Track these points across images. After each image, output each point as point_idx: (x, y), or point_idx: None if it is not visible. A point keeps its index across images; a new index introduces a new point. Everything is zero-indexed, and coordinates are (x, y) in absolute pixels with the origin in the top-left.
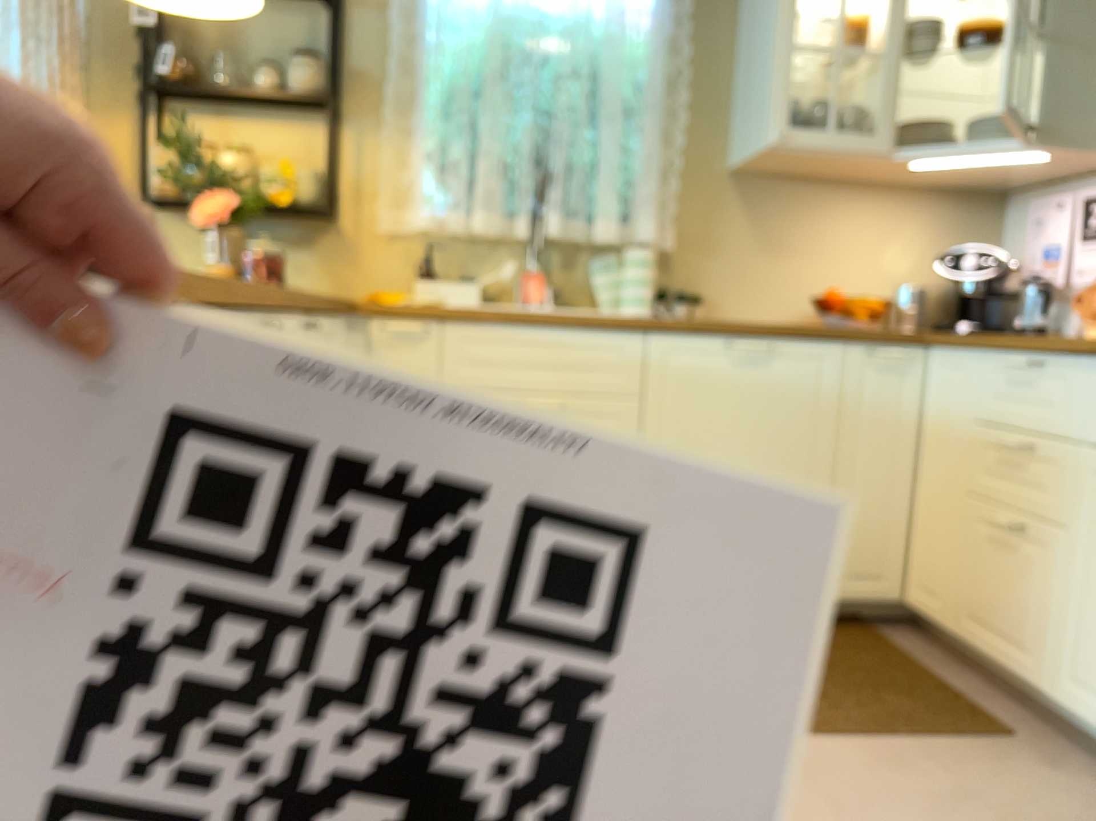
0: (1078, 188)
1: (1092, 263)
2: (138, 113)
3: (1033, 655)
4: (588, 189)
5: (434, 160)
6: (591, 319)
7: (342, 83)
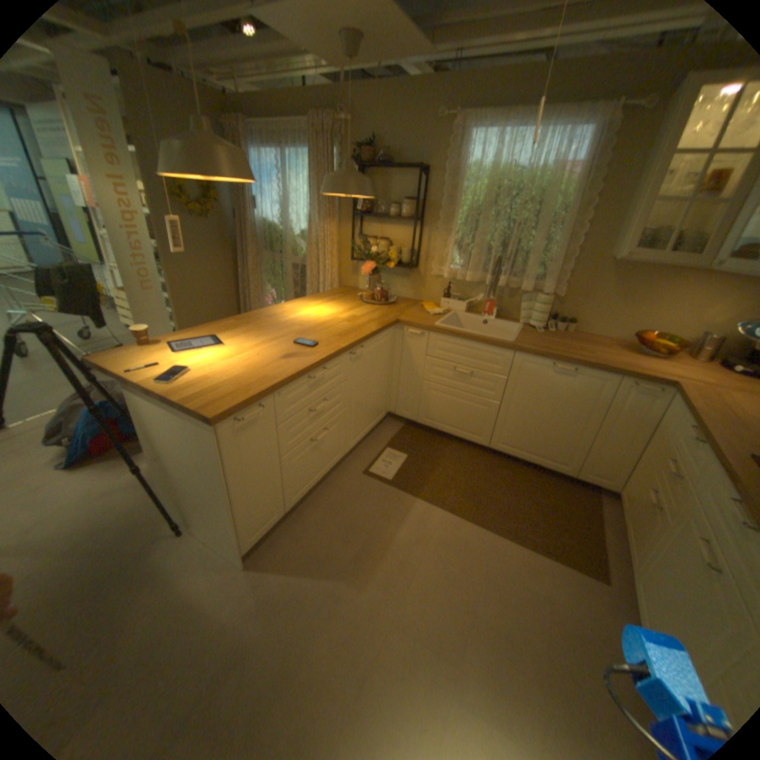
0: None
1: None
2: (353, 222)
3: (639, 559)
4: (526, 261)
5: (454, 247)
6: (488, 342)
7: (424, 208)
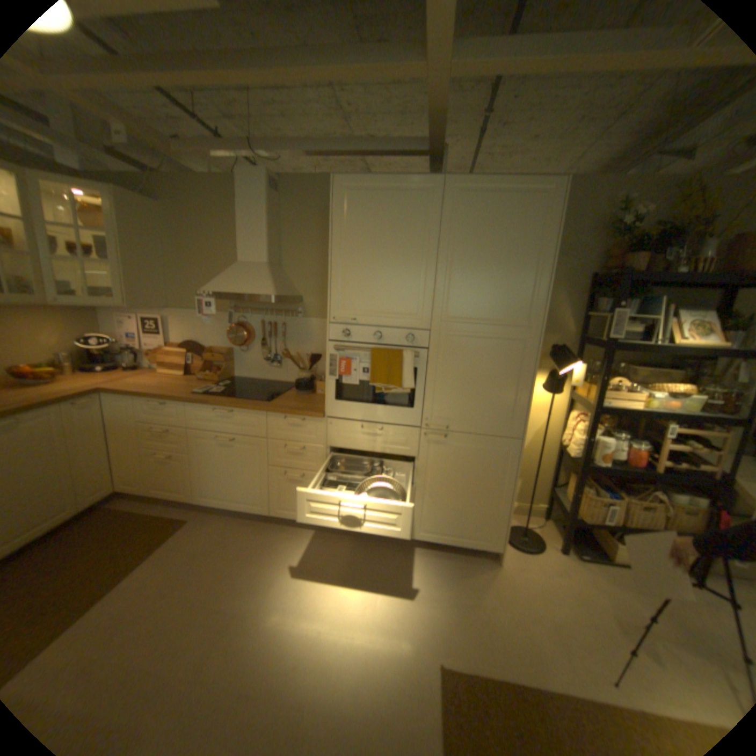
0: (131, 312)
1: (147, 344)
2: None
3: (182, 494)
4: None
5: None
6: None
7: None
